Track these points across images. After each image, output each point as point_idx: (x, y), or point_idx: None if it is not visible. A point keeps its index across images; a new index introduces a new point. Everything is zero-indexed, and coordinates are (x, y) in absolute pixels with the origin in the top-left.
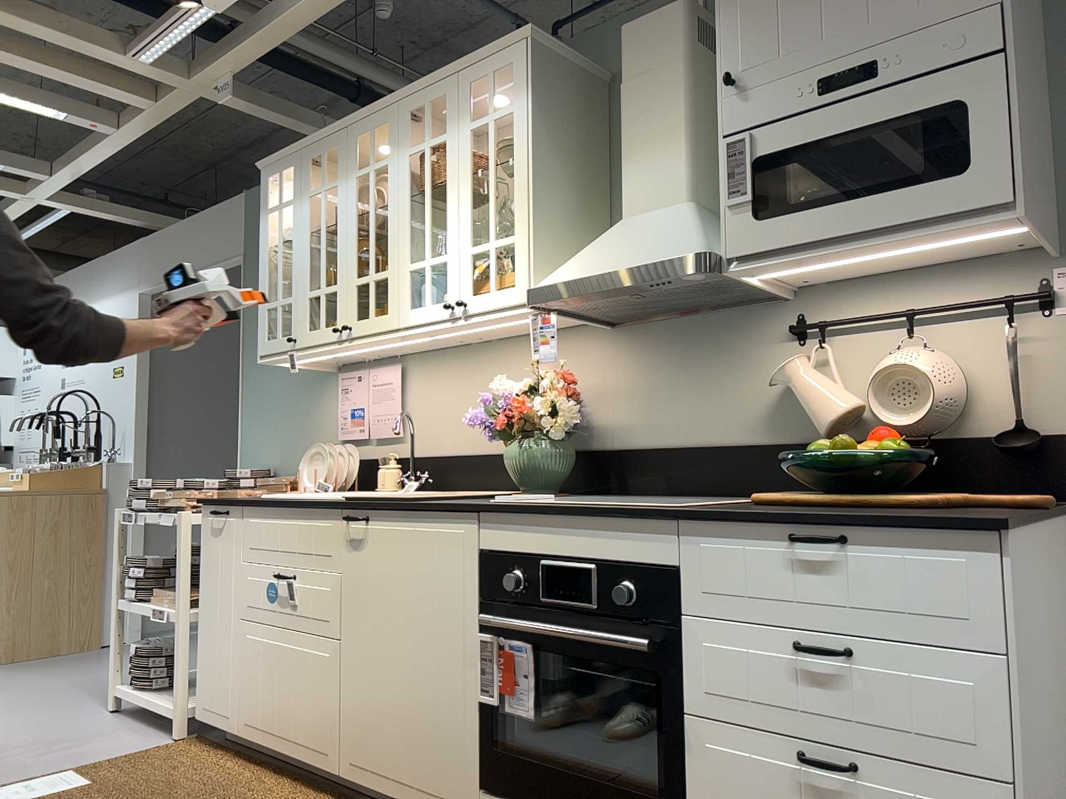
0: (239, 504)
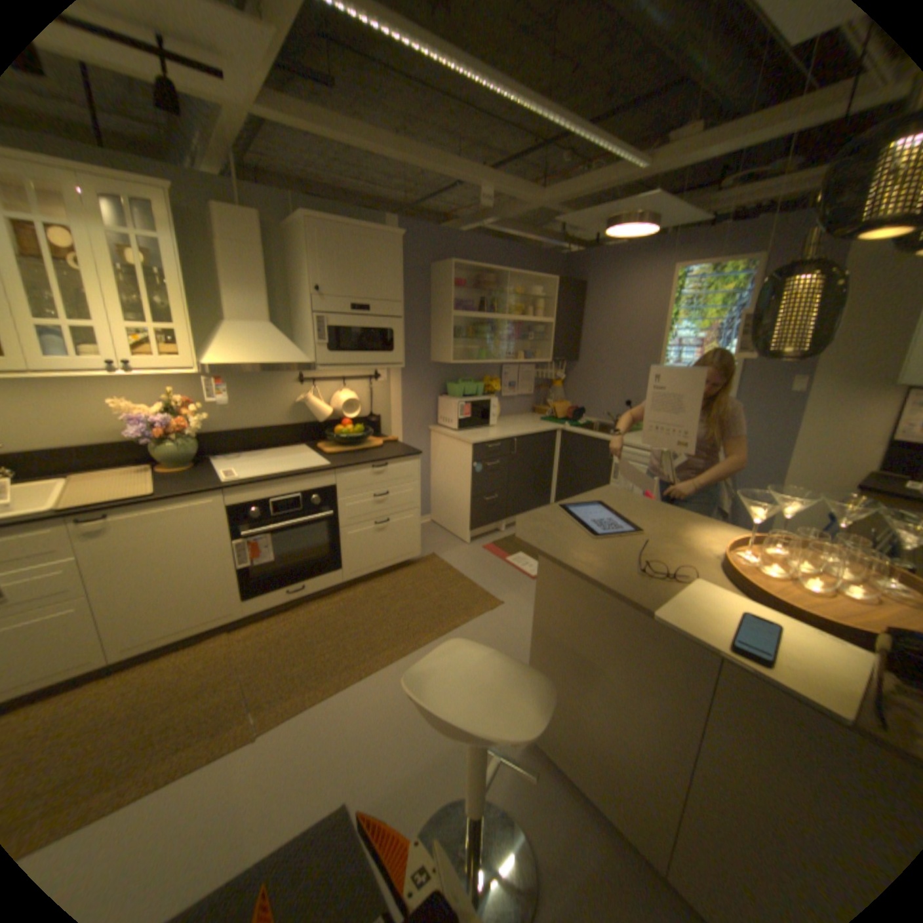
0: None
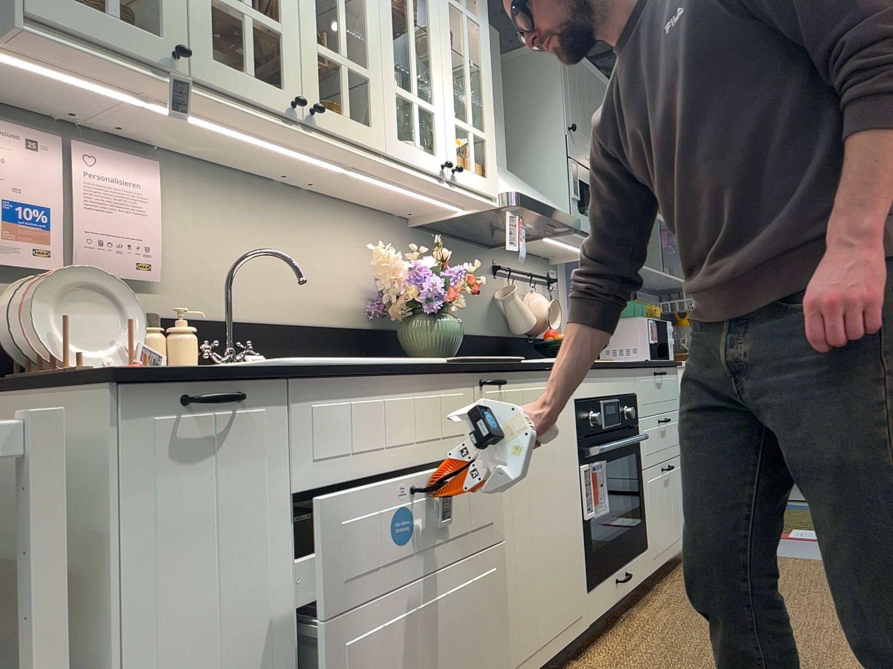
0: (287, 376)
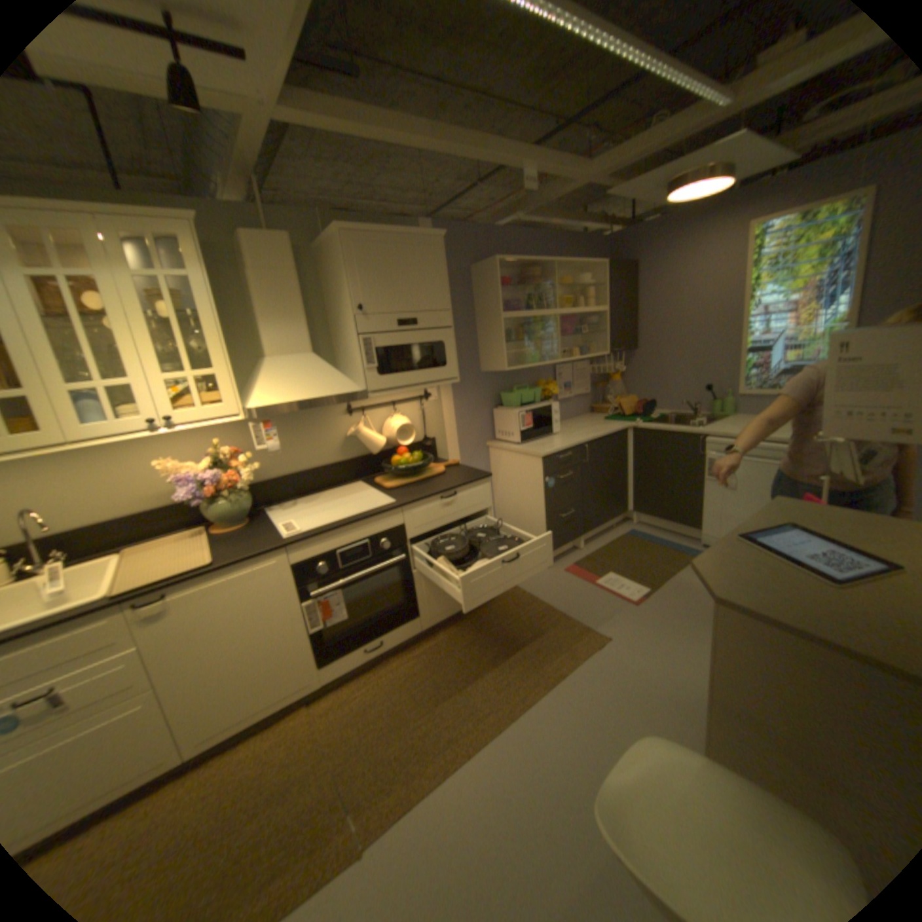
0: None
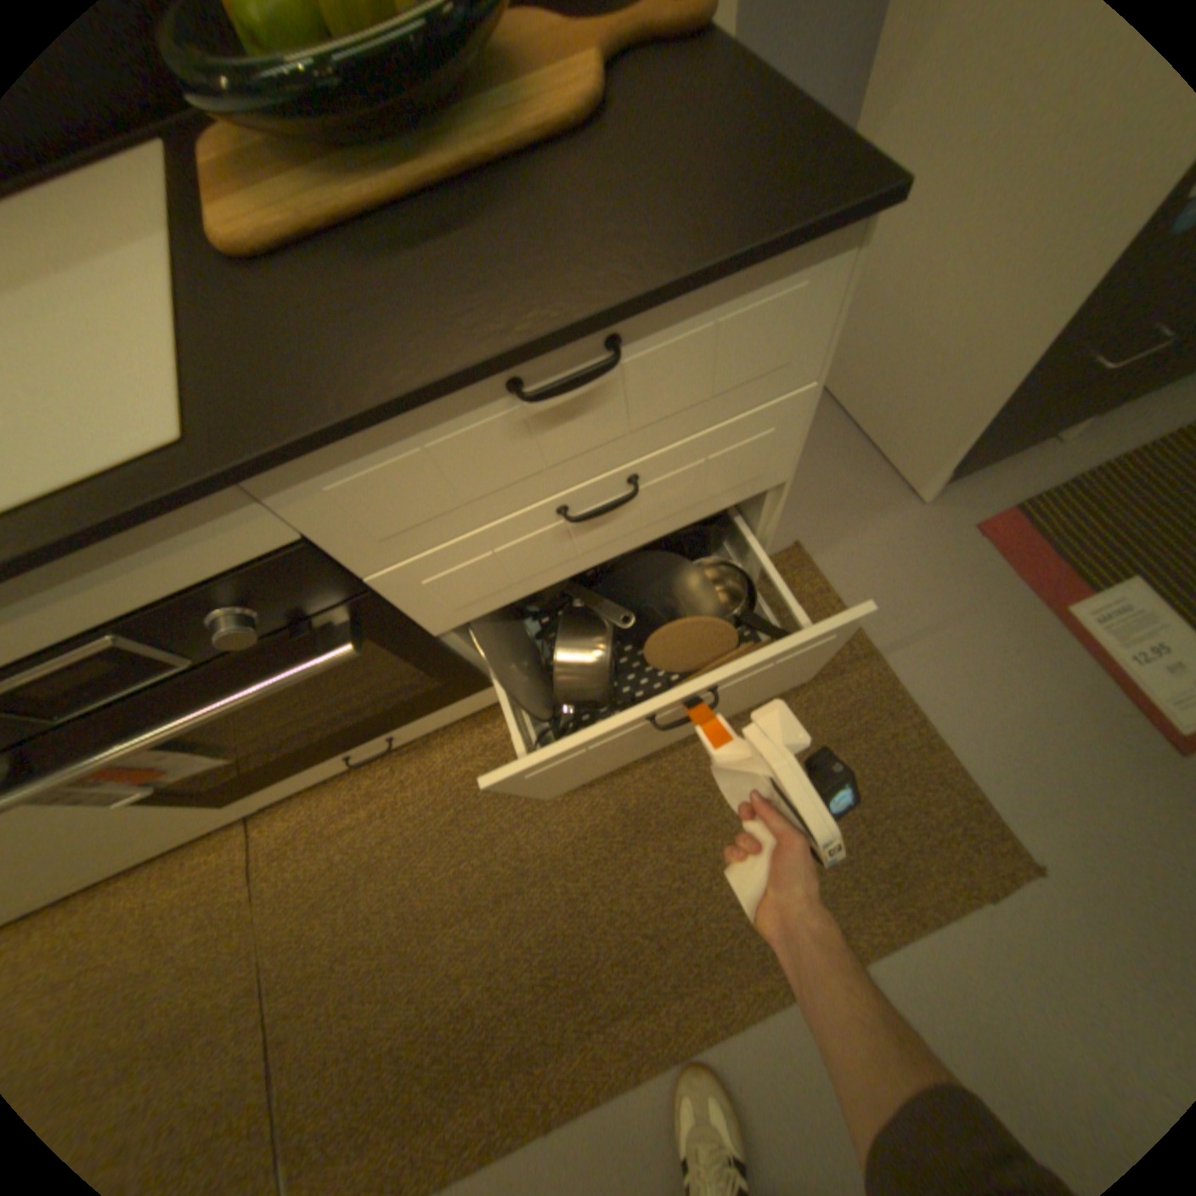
0: None
